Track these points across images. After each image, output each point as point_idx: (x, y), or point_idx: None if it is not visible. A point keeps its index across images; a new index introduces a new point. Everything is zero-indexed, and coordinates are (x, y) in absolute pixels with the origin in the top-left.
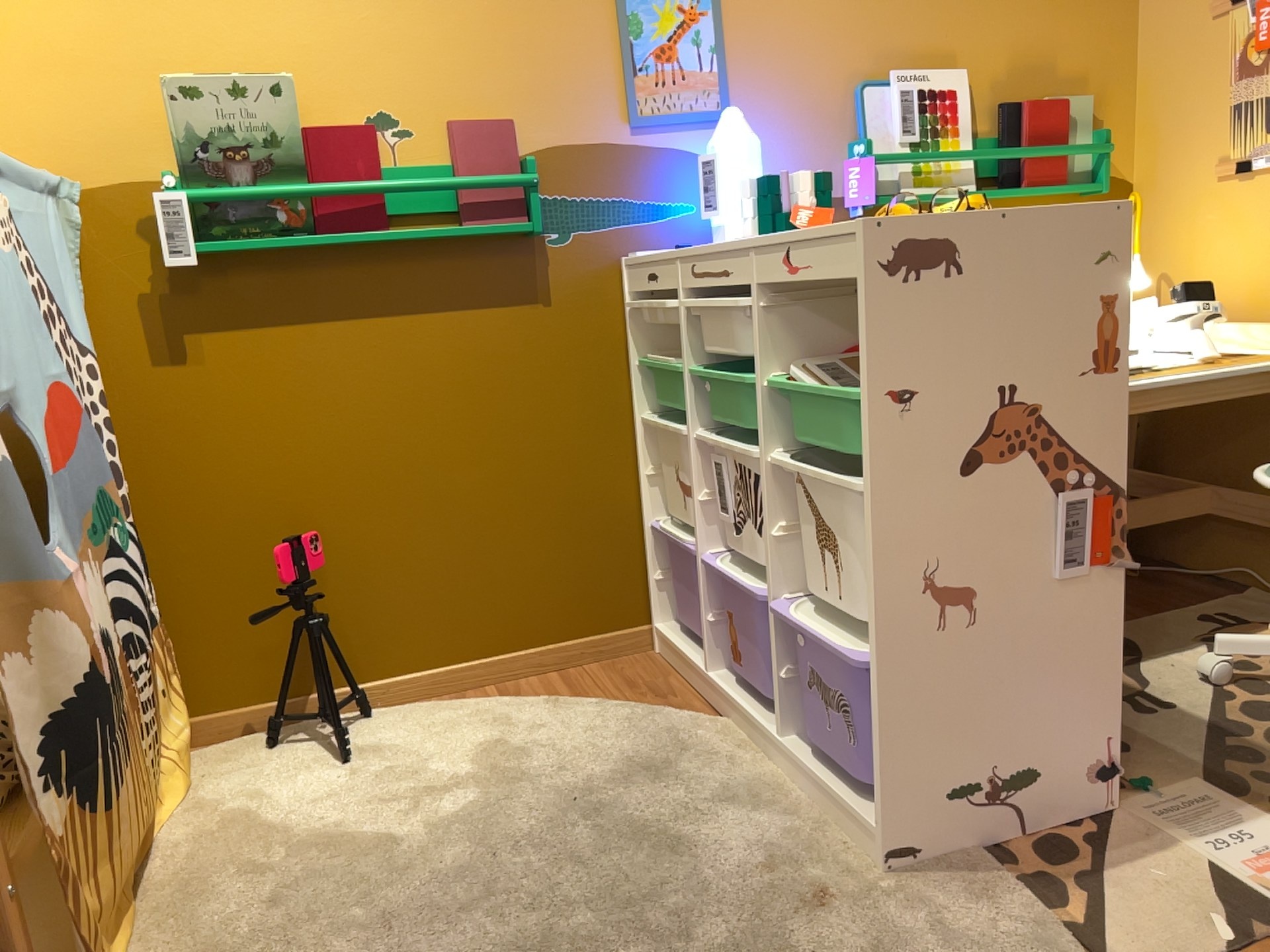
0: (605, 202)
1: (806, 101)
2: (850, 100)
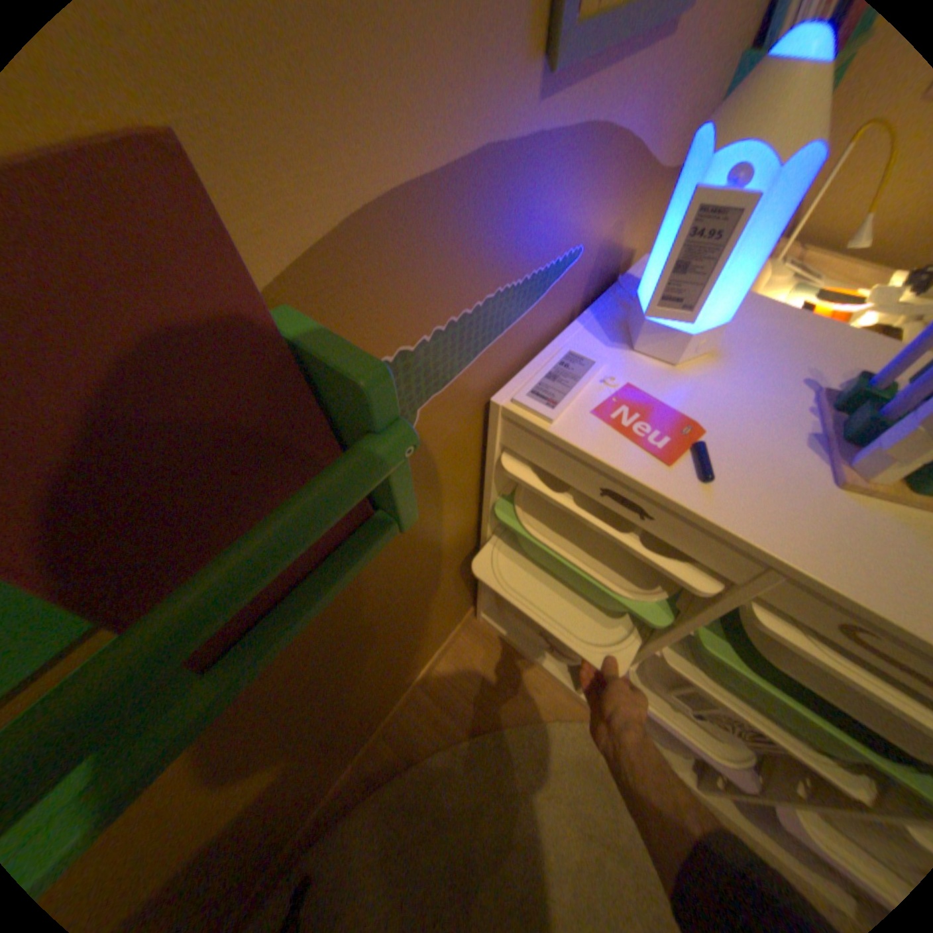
0: (477, 314)
1: None
2: None
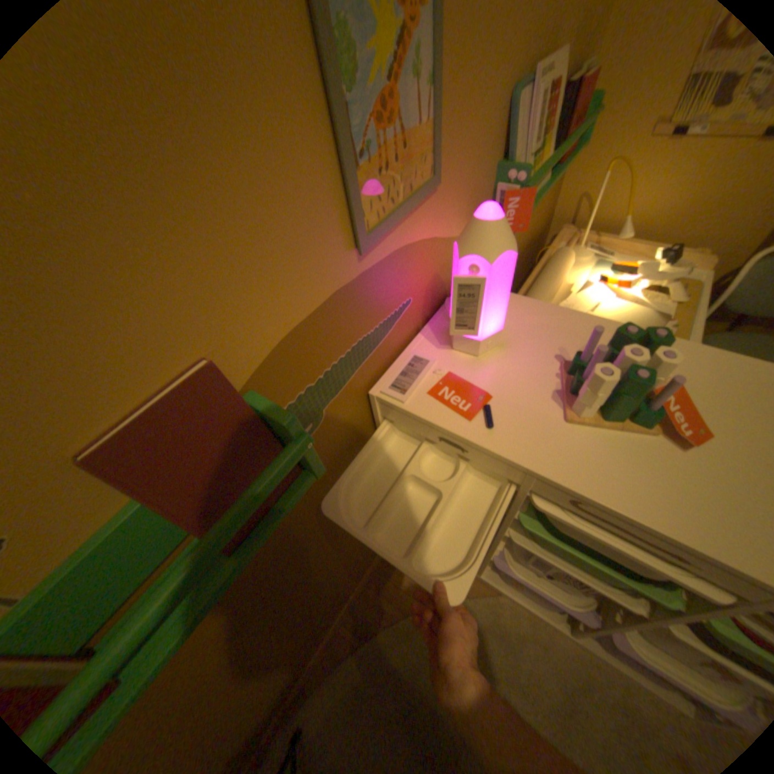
0: (347, 356)
1: (485, 125)
2: (508, 109)
